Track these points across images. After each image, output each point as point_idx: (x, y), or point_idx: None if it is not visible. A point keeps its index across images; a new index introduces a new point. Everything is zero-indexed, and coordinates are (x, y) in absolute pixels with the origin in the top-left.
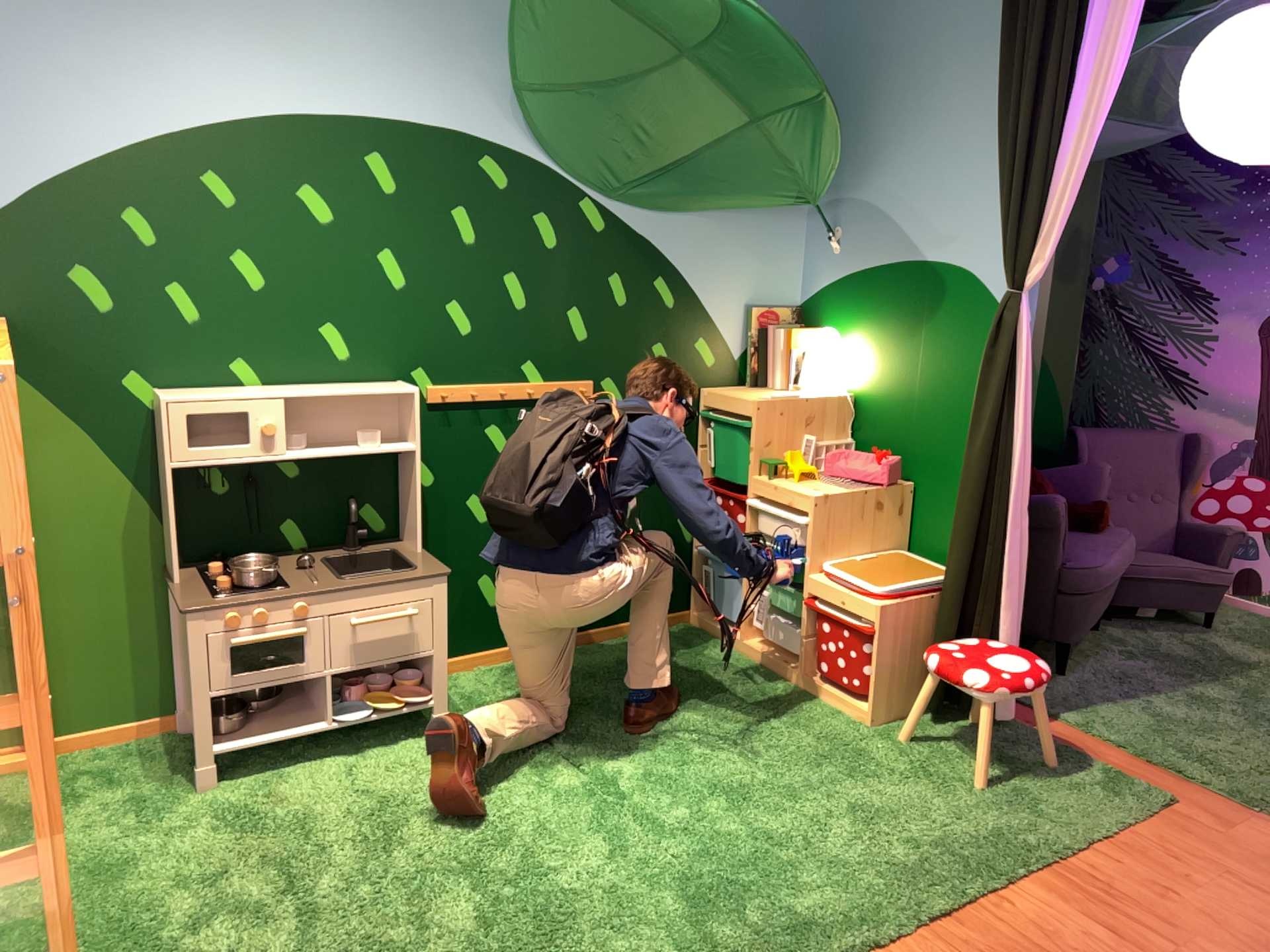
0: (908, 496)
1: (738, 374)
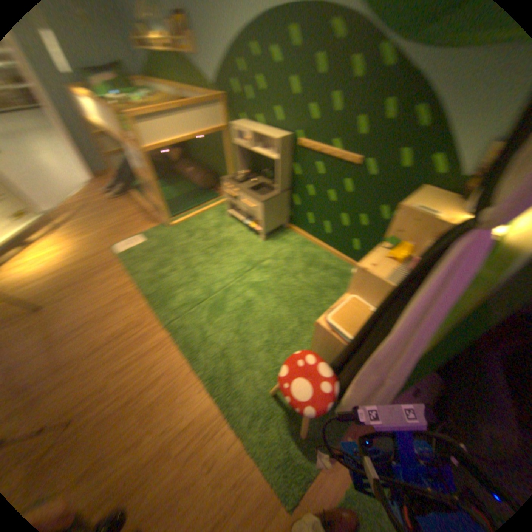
0: None
1: (464, 187)
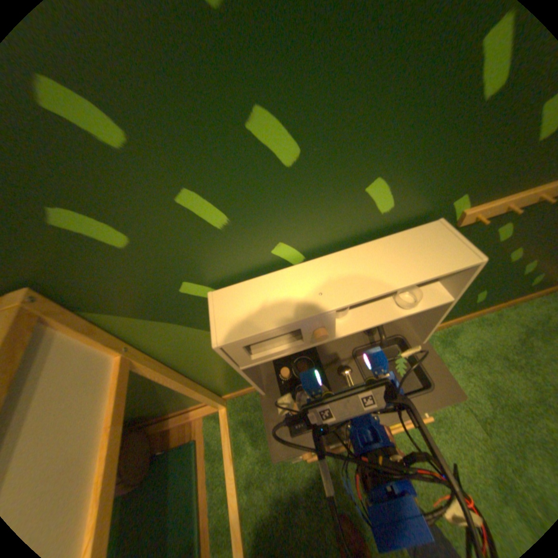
0: None
1: None
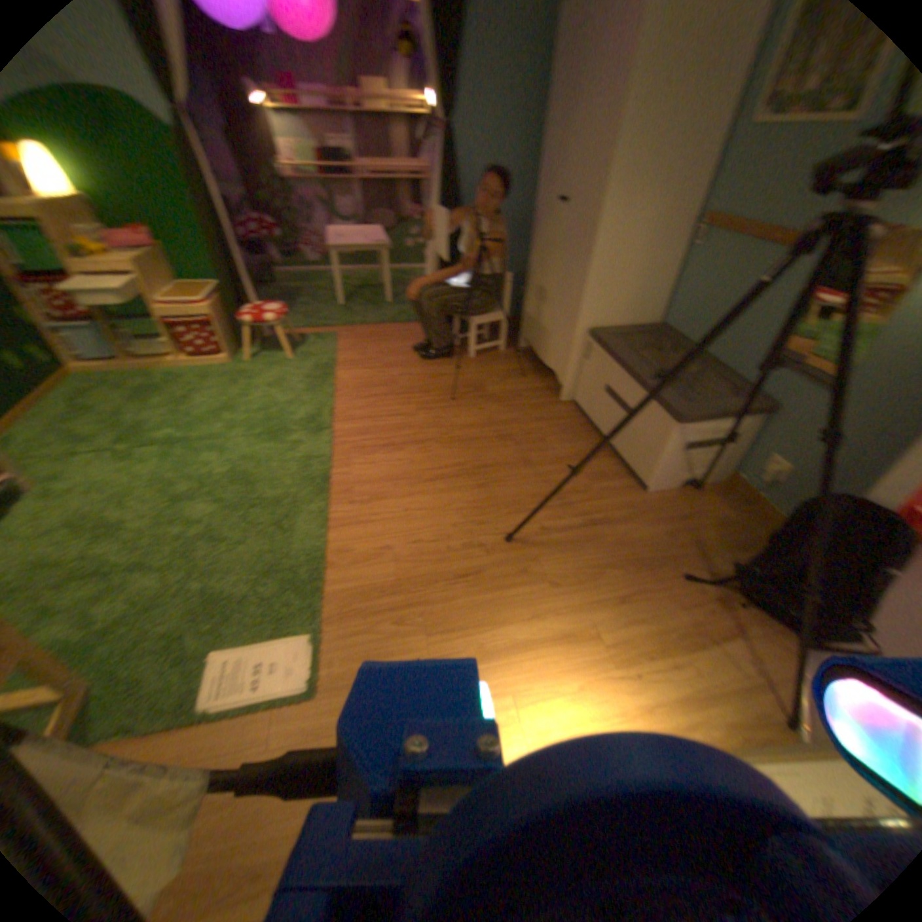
0: (155, 249)
1: None
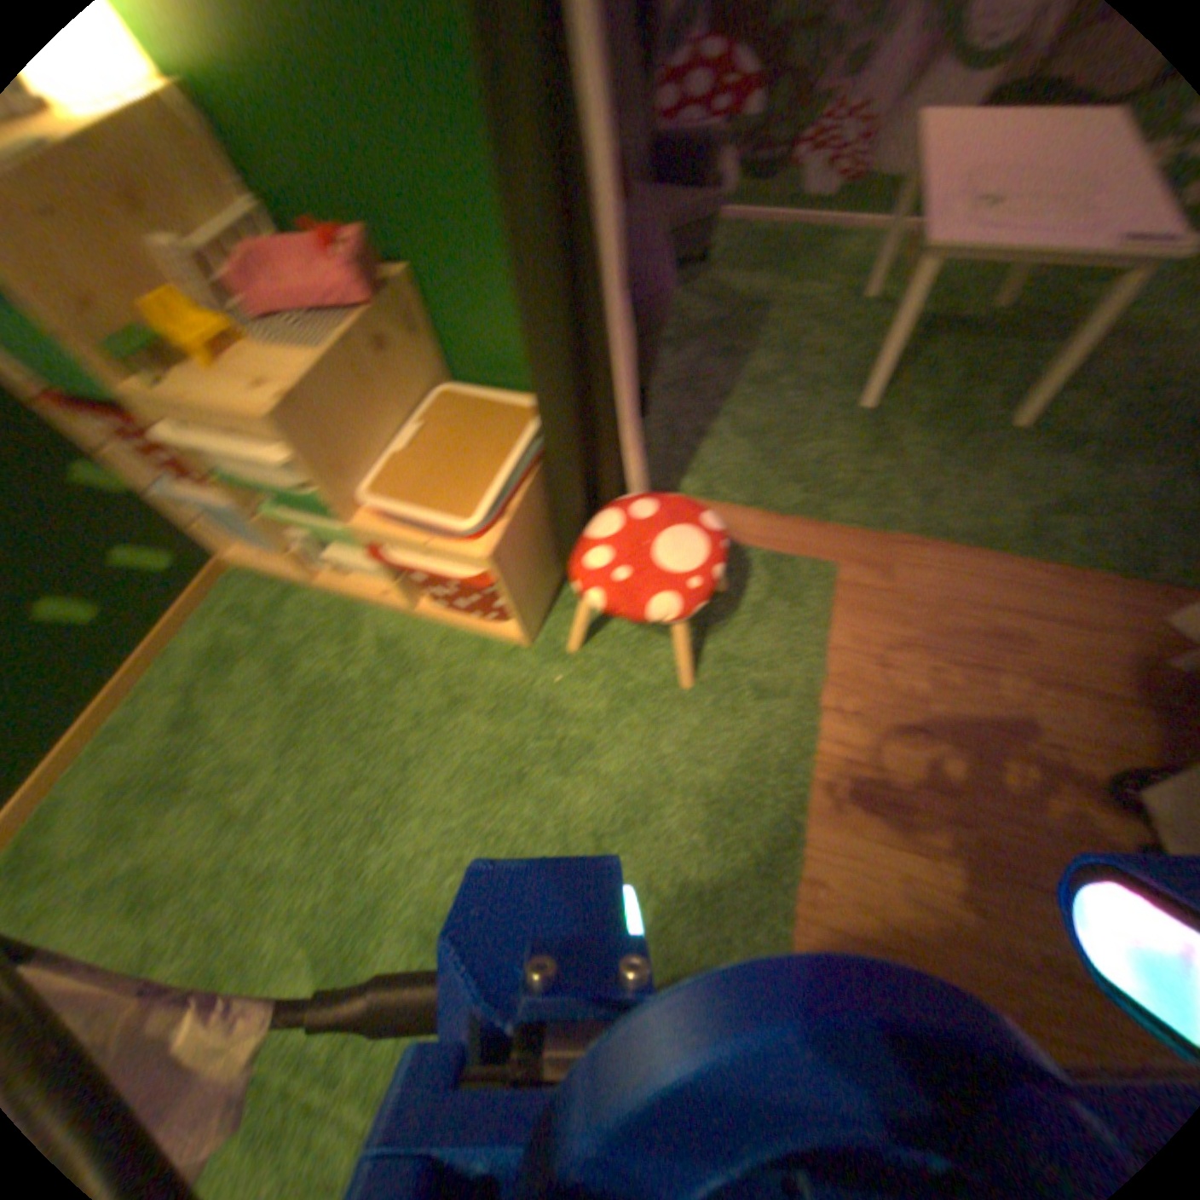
0: (416, 280)
1: None
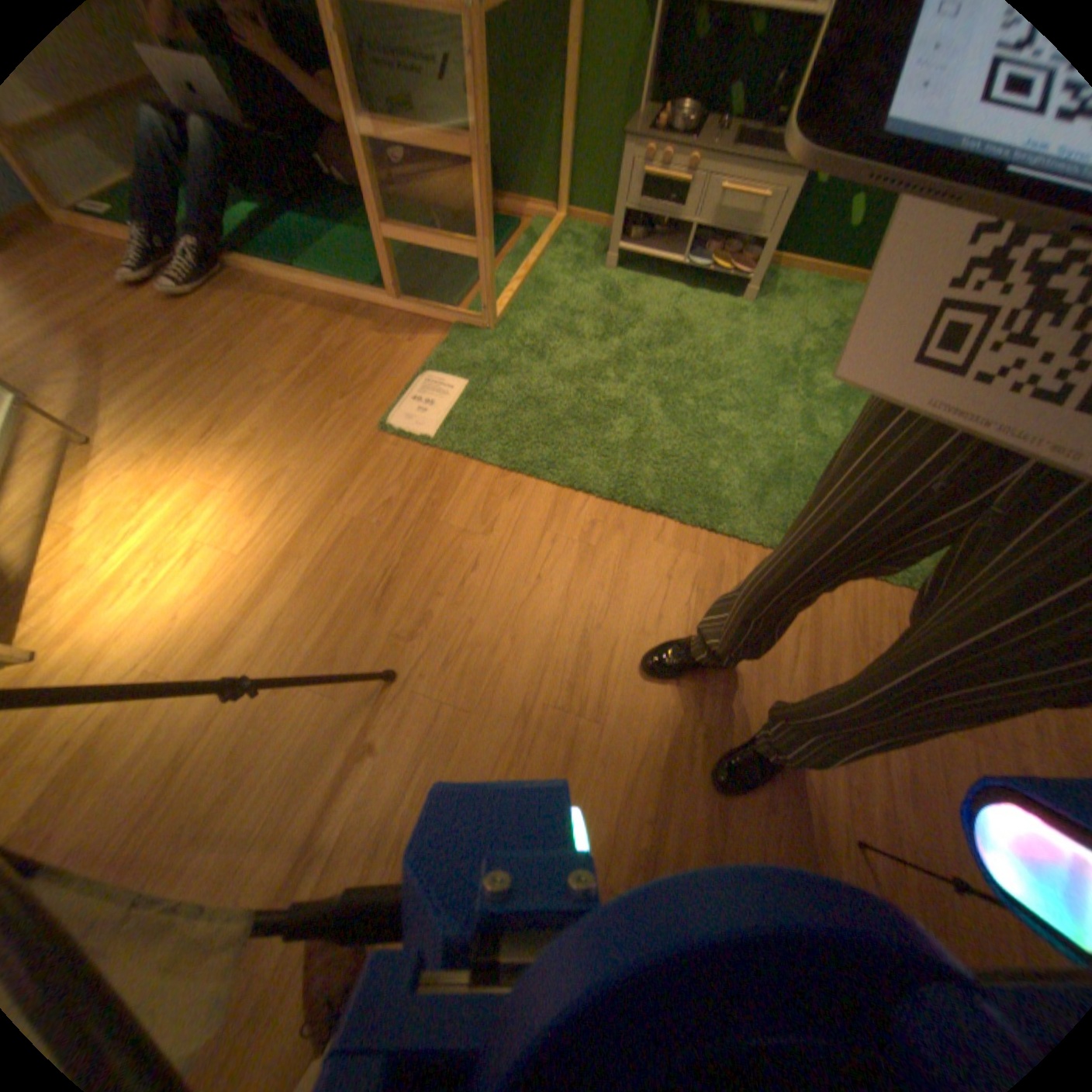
0: None
1: None
